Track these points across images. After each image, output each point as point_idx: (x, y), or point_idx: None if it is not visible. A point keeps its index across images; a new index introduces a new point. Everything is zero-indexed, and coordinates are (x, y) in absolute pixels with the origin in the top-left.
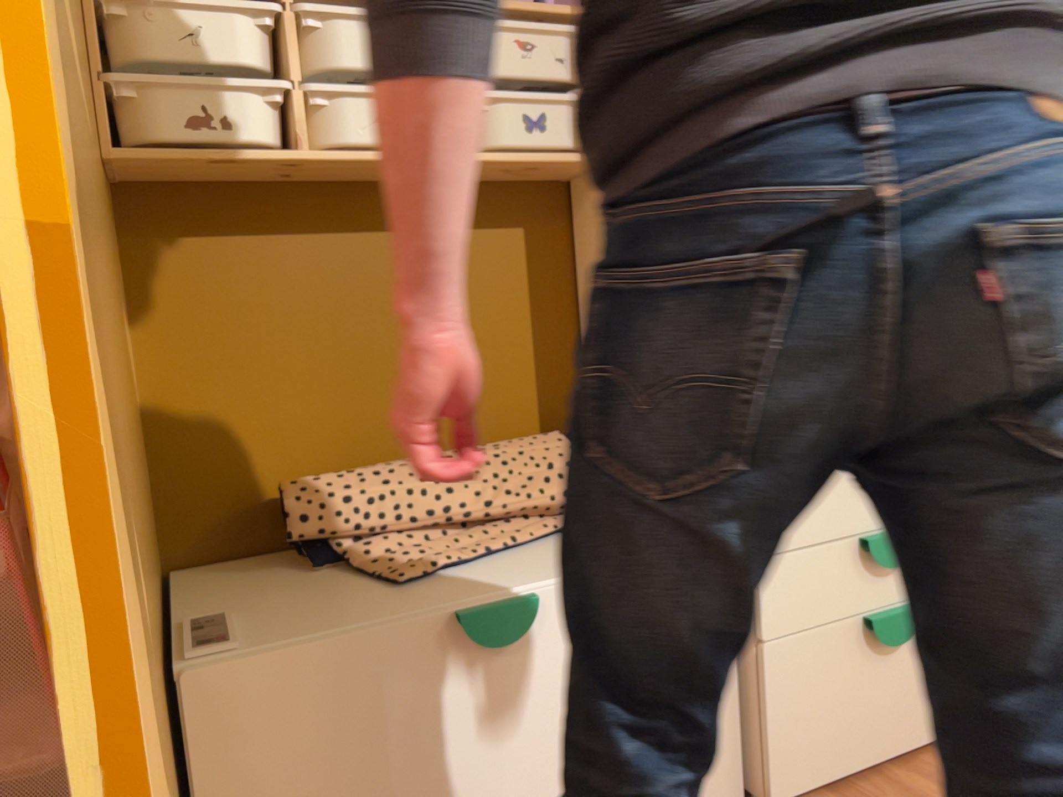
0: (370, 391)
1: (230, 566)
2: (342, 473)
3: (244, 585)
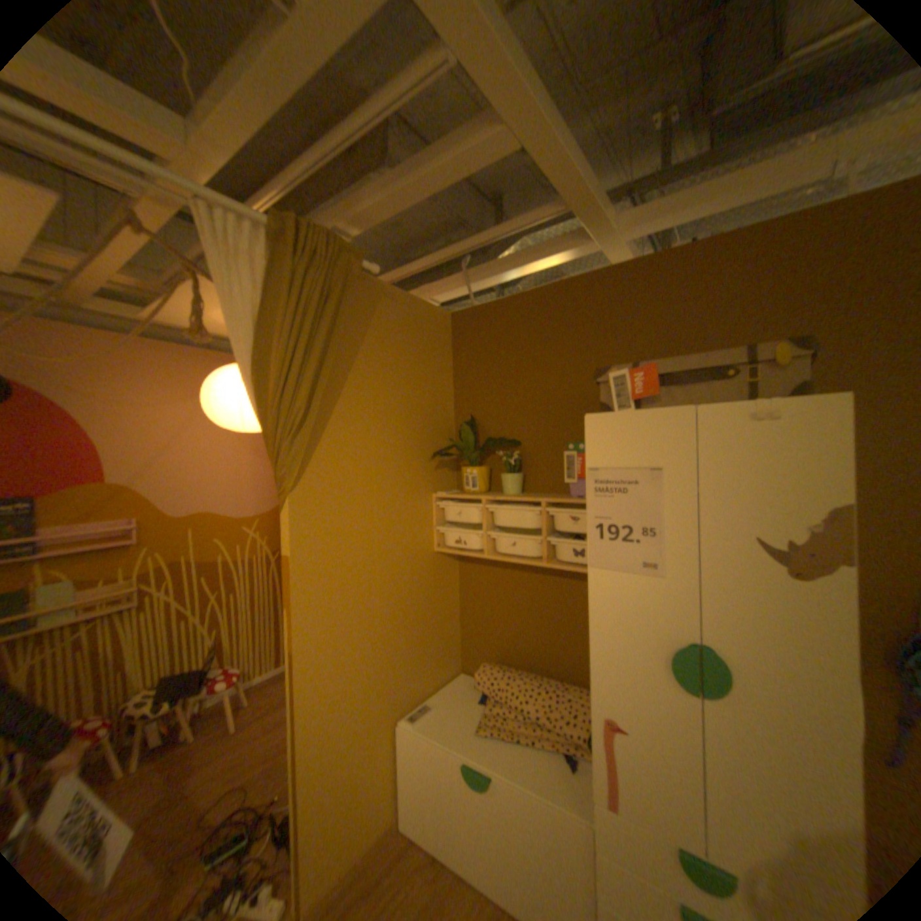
0: (528, 638)
1: (472, 682)
2: (501, 670)
3: (459, 696)
